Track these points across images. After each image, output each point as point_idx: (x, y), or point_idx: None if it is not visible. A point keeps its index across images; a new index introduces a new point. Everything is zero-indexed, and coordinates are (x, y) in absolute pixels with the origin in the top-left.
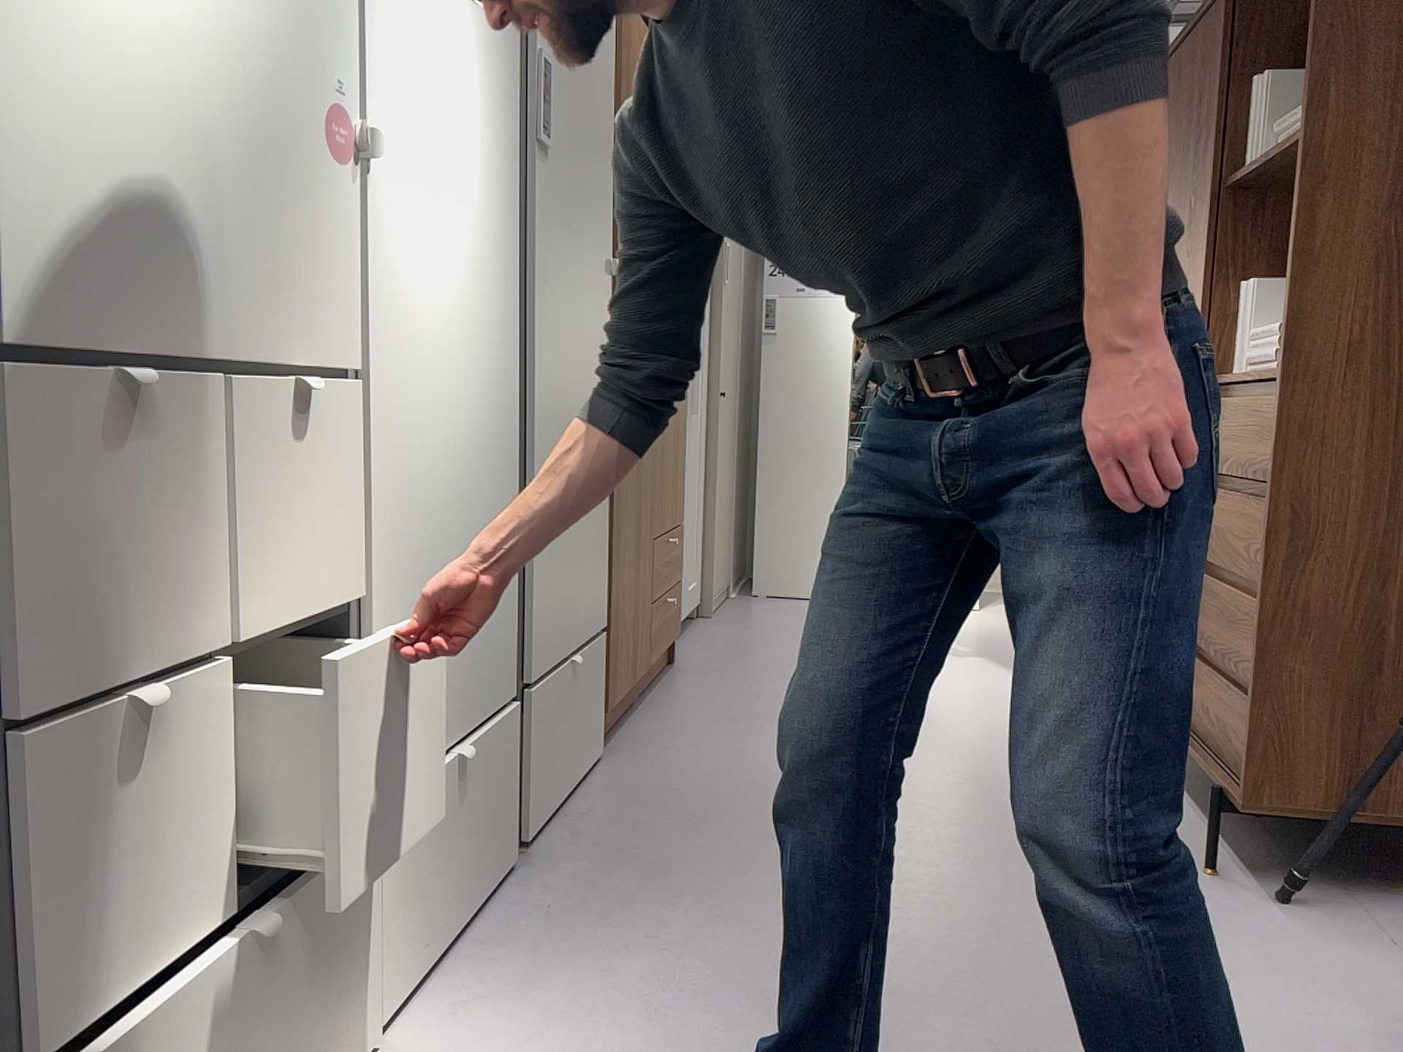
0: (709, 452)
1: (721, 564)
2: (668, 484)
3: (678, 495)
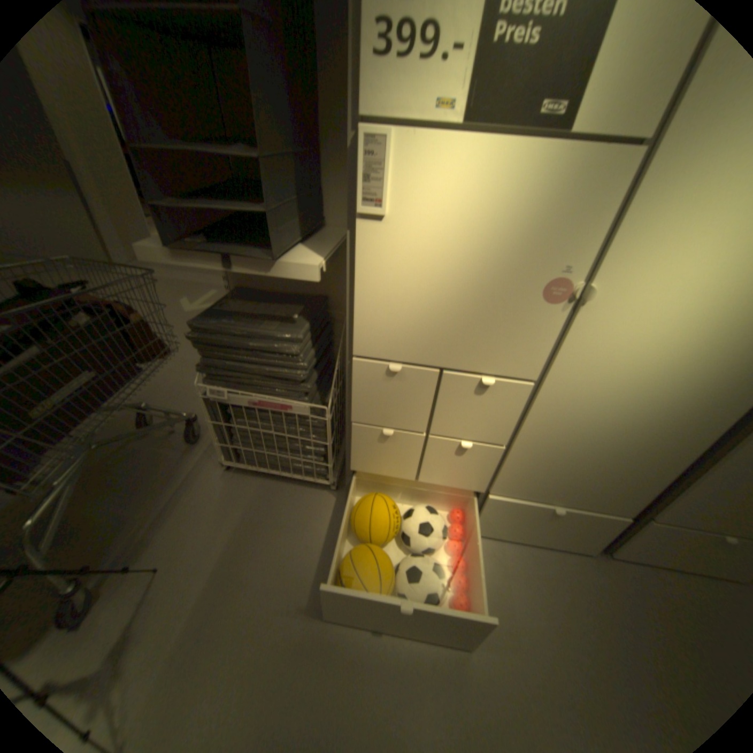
0: None
1: None
2: None
3: None
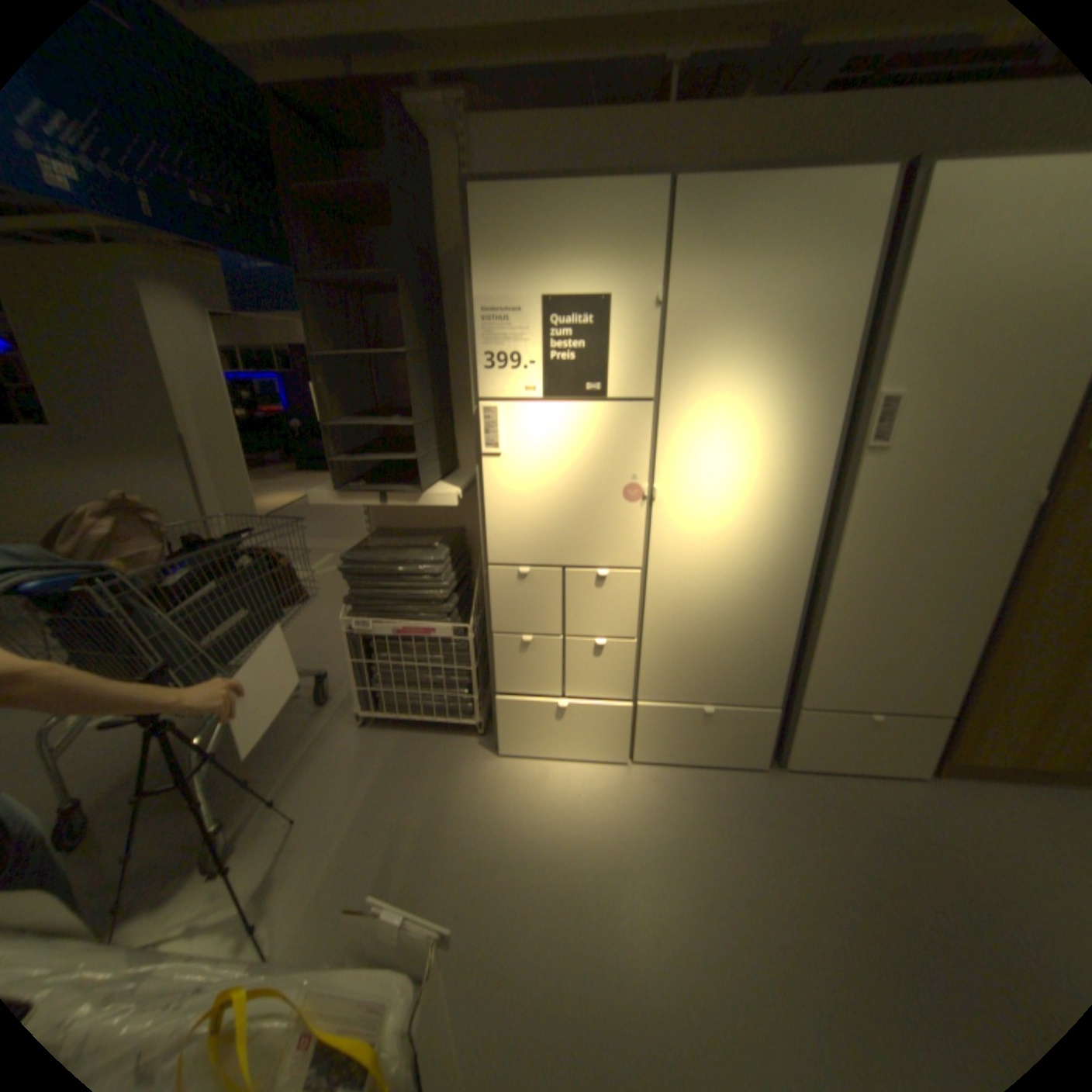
0: None
1: None
2: None
3: None
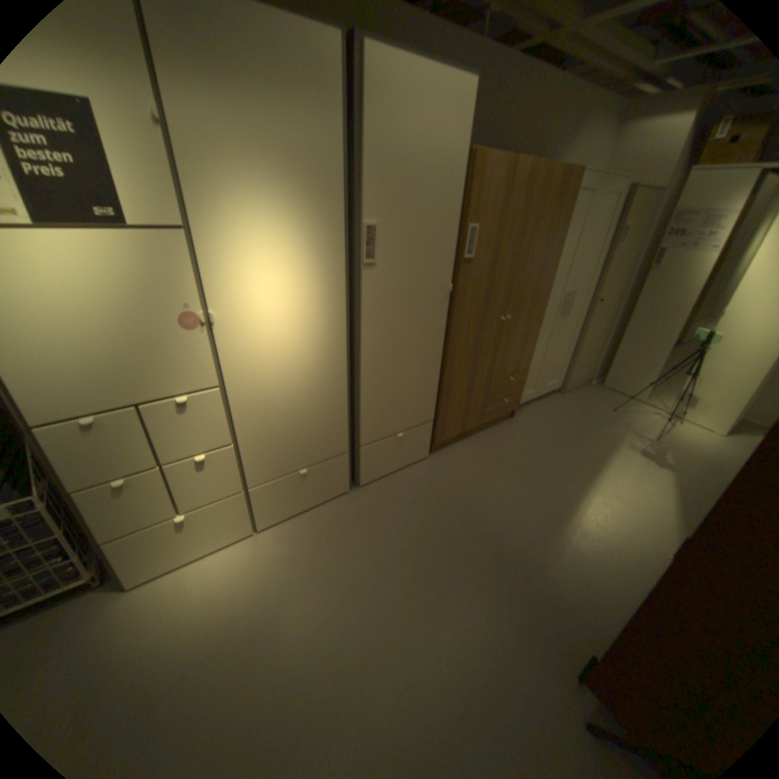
0: (584, 328)
1: (582, 373)
2: (514, 357)
3: (527, 359)
